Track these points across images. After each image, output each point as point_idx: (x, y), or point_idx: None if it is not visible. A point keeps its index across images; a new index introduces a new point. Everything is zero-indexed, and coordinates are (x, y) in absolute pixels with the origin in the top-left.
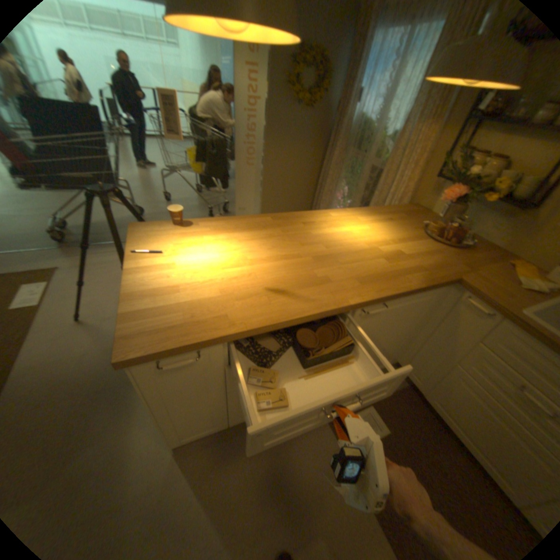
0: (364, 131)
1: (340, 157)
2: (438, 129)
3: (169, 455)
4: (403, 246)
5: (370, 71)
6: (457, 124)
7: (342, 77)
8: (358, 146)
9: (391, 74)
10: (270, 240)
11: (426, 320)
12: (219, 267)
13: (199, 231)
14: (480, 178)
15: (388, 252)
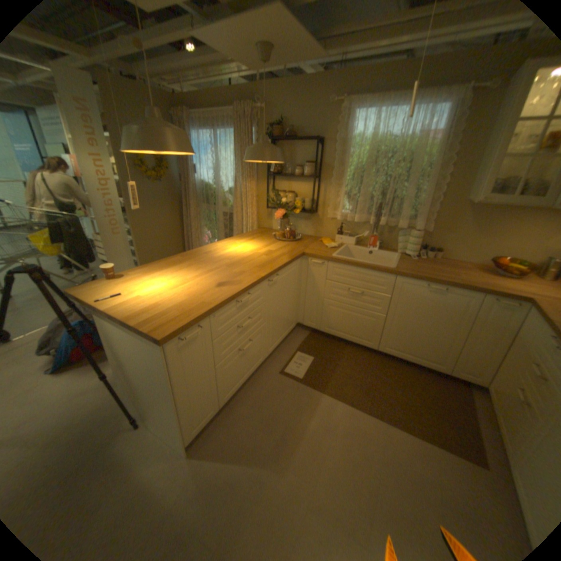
0: (207, 192)
1: (196, 212)
2: (254, 184)
3: (182, 460)
4: (269, 248)
5: (196, 155)
6: (263, 180)
7: (175, 159)
8: (207, 202)
9: (212, 156)
10: (192, 267)
11: (299, 285)
12: (173, 287)
13: (135, 277)
14: (287, 204)
15: (264, 252)
